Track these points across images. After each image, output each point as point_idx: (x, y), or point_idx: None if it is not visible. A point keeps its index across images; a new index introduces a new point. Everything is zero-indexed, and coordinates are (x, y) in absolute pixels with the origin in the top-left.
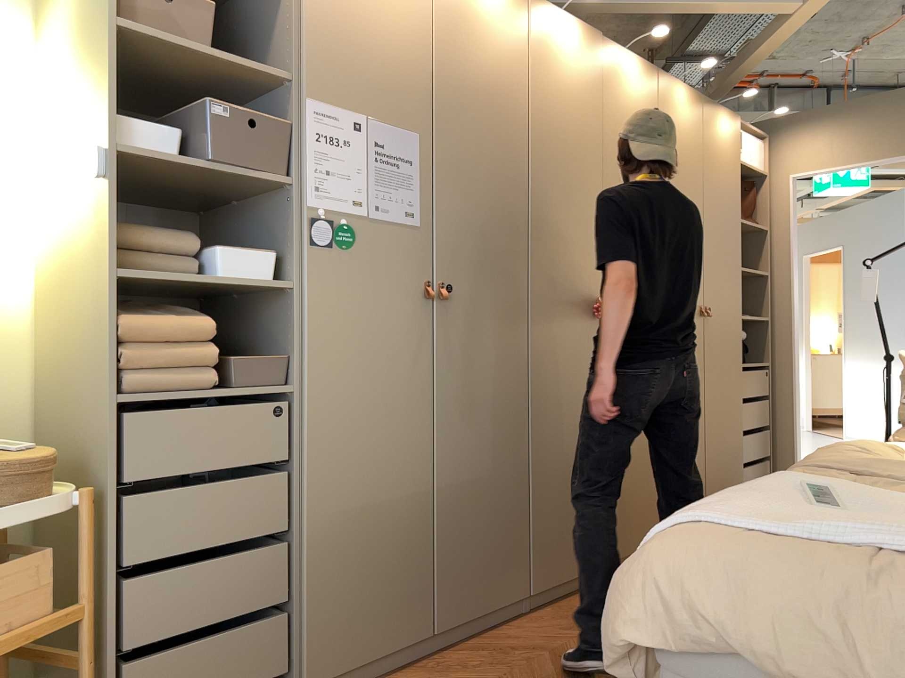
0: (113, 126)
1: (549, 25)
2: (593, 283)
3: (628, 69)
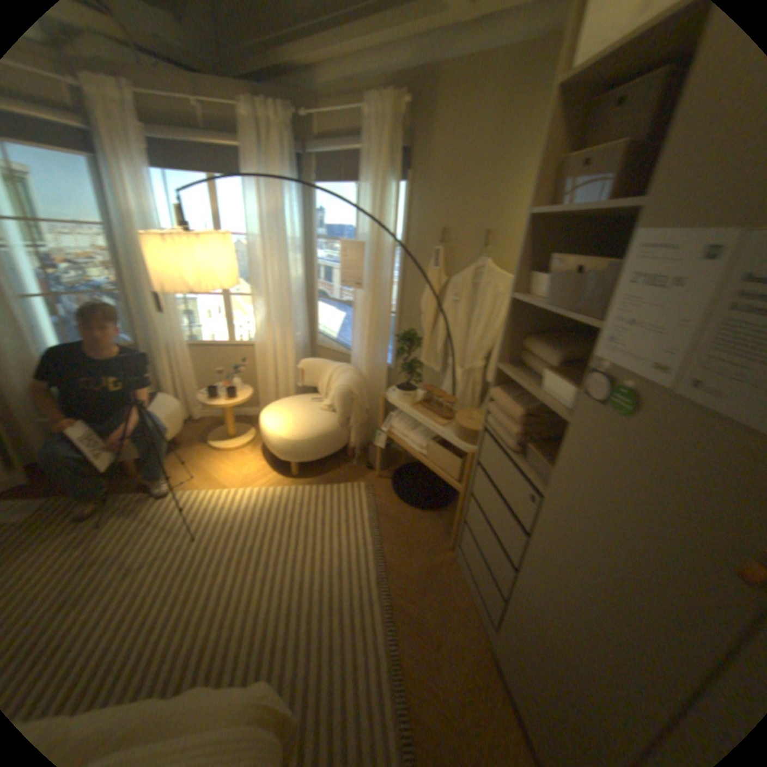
0: (521, 281)
1: None
2: None
3: None
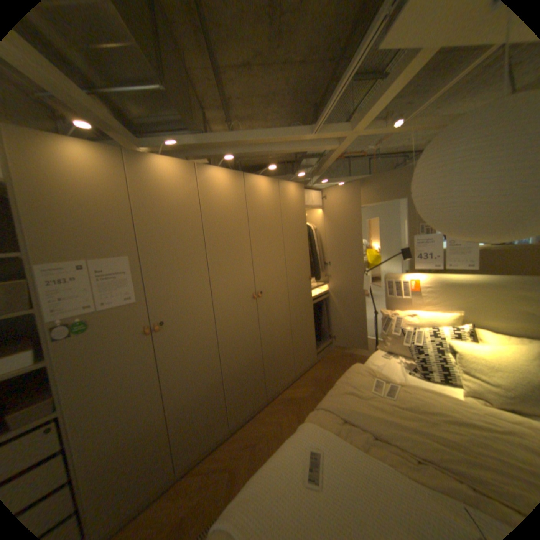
0: None
1: (209, 177)
2: (249, 289)
3: (260, 185)
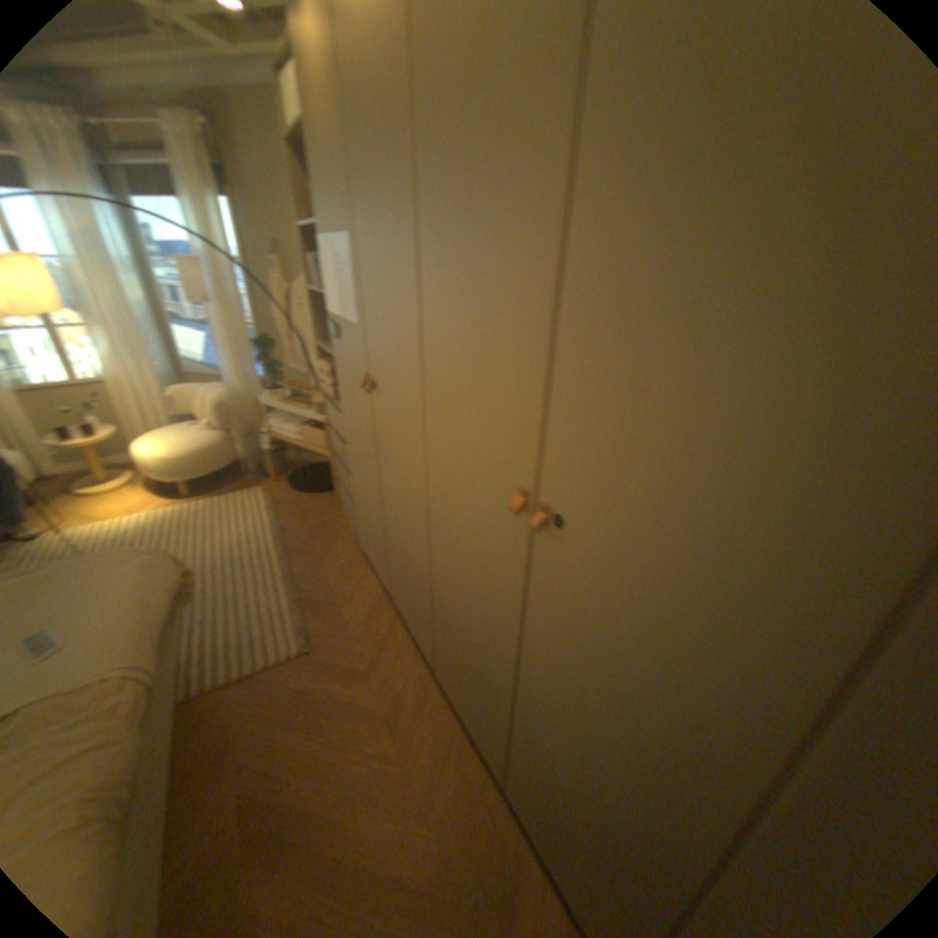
0: (307, 277)
1: None
2: (507, 456)
3: None
